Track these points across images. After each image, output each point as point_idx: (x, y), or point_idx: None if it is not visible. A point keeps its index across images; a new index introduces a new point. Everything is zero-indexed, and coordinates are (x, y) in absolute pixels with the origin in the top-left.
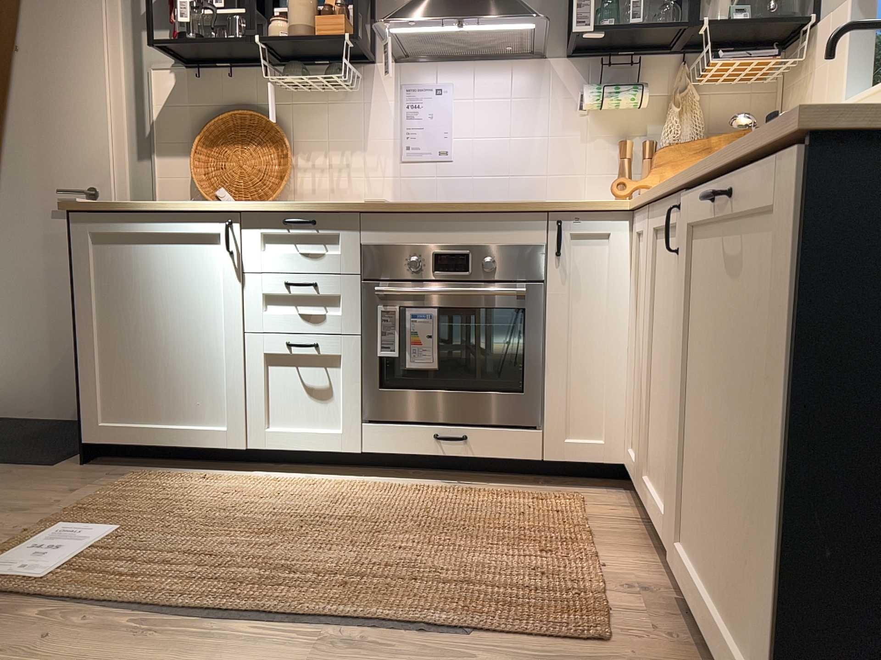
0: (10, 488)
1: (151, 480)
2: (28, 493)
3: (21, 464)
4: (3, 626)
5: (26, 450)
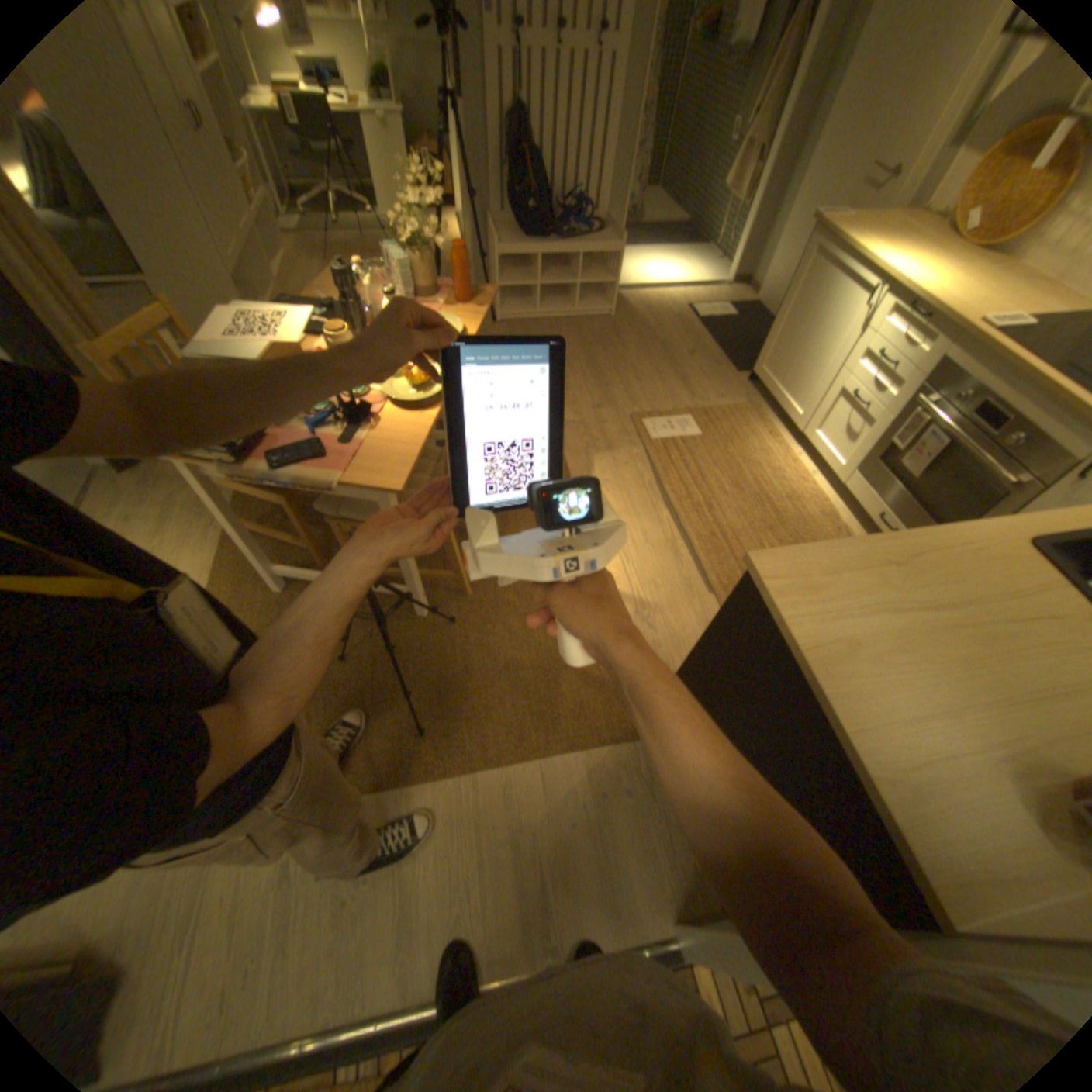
0: (707, 376)
1: (751, 414)
2: (707, 385)
3: (729, 362)
4: (626, 447)
5: (743, 352)
